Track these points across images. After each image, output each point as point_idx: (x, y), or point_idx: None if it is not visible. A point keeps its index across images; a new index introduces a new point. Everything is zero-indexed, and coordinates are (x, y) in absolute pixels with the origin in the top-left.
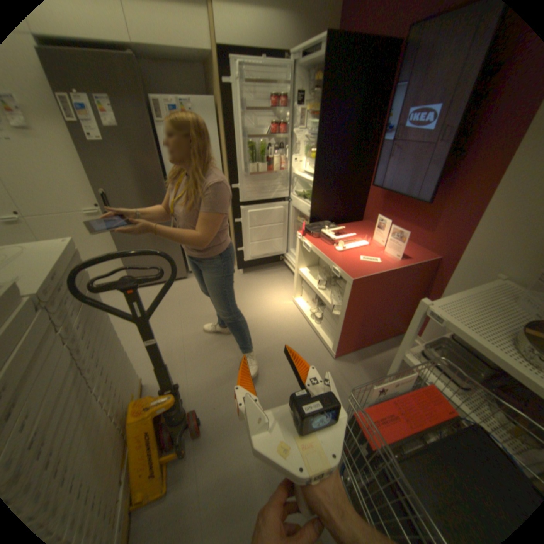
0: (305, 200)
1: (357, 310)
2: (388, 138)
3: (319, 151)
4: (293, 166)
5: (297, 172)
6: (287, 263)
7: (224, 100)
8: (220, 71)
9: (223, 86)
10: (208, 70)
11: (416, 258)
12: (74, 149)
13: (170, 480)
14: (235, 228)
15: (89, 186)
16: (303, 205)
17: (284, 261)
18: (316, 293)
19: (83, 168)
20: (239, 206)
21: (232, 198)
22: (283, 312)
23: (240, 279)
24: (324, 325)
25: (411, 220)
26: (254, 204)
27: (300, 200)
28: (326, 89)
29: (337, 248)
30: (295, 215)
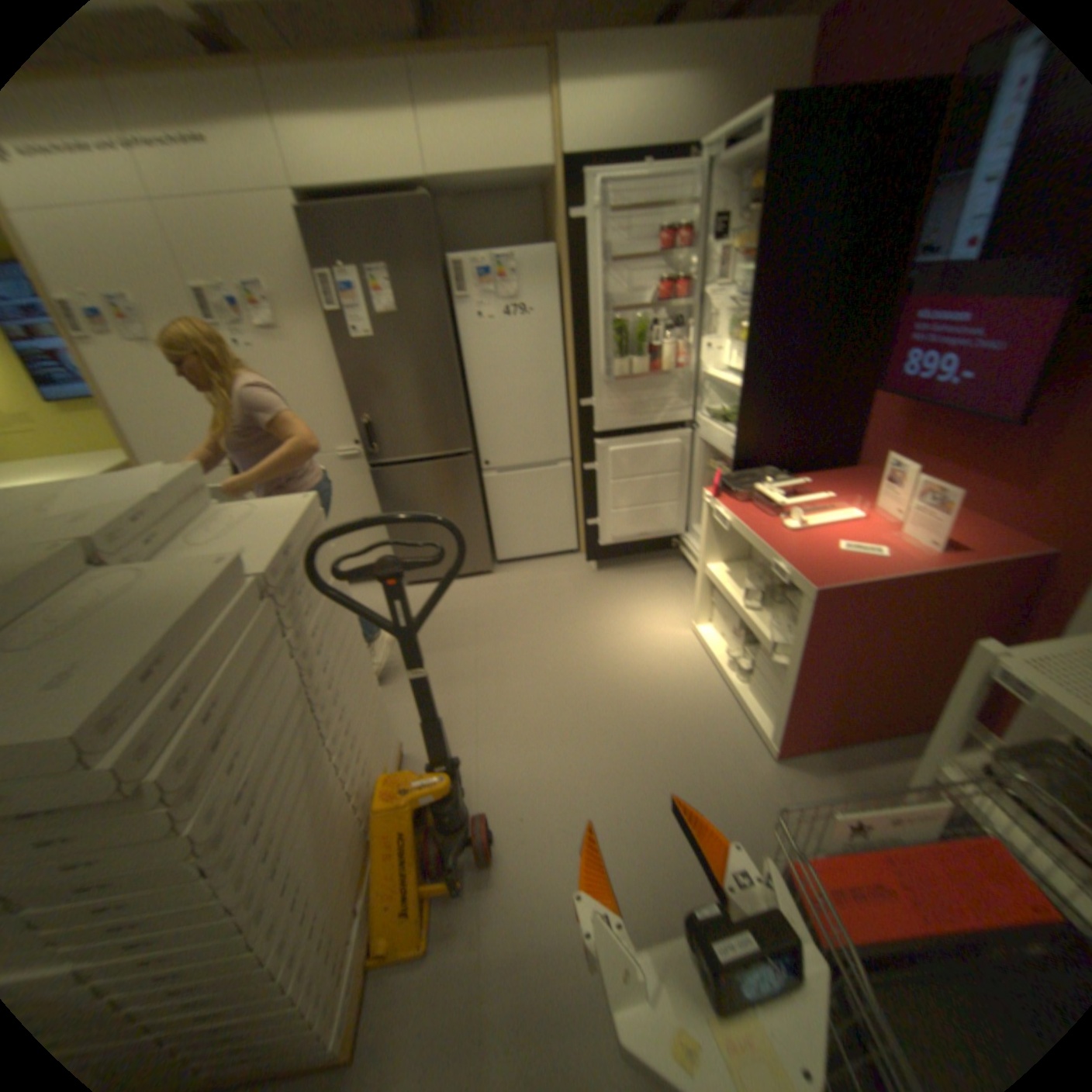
0: (725, 426)
1: (830, 658)
2: (915, 288)
3: (755, 327)
4: (702, 359)
5: (710, 370)
6: (684, 553)
7: (571, 248)
8: (566, 198)
9: (569, 223)
10: (547, 198)
11: (985, 550)
12: (329, 353)
13: (433, 934)
14: (583, 482)
15: (346, 411)
16: (720, 435)
17: (680, 549)
18: (739, 615)
19: (339, 383)
20: (592, 440)
21: (580, 424)
22: (671, 651)
23: (589, 580)
24: (758, 686)
25: (975, 464)
26: (620, 435)
27: (715, 426)
28: (770, 204)
29: (786, 522)
30: (704, 456)
